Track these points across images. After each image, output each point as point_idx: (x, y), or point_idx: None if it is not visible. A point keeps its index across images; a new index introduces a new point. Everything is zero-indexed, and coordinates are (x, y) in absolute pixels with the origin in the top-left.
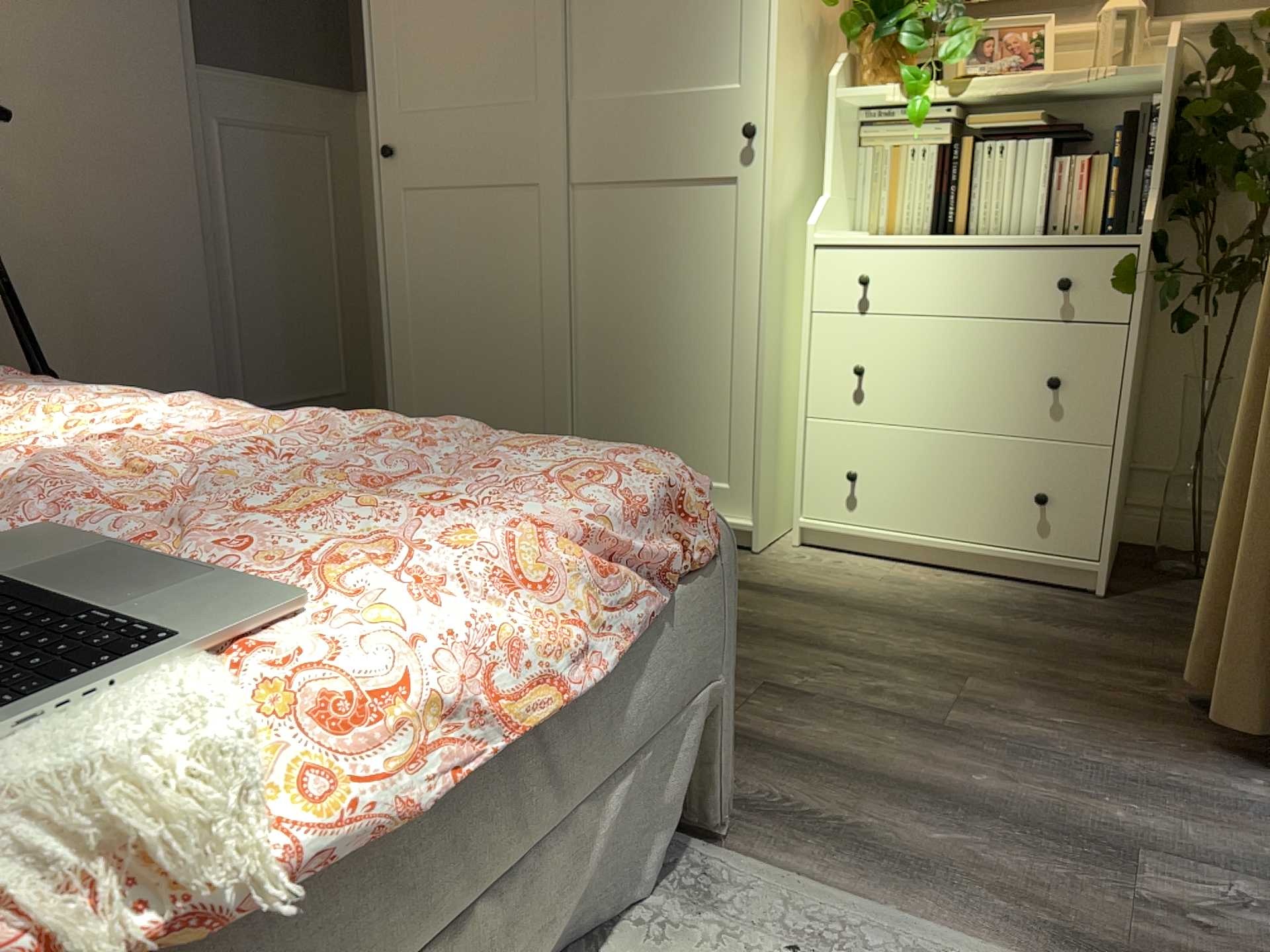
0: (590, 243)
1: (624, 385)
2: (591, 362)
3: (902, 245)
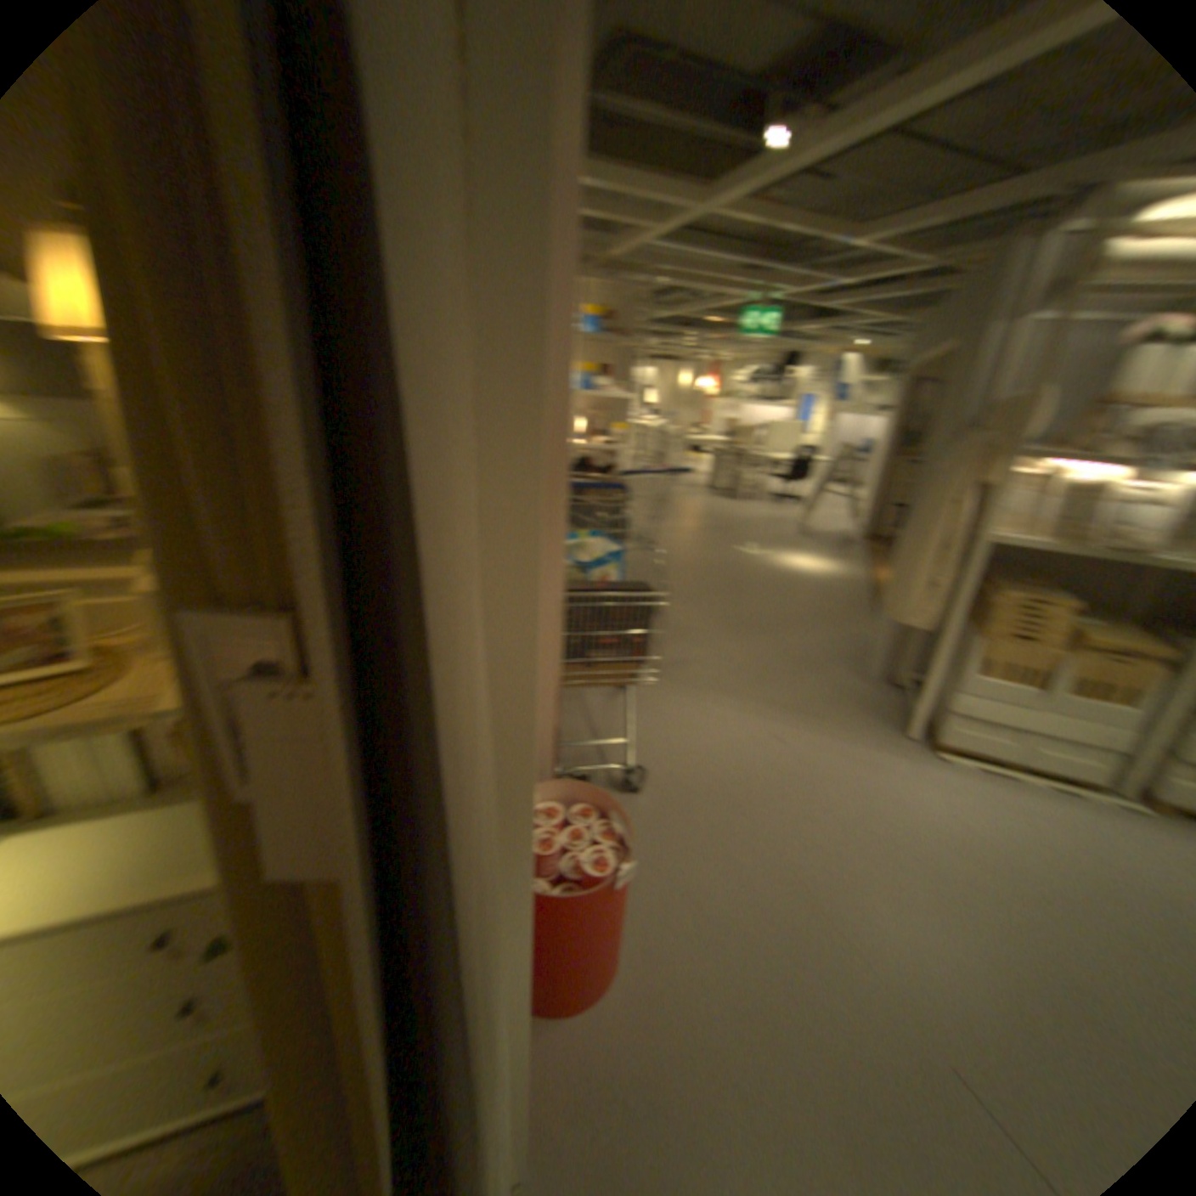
0: None
1: None
2: None
3: None
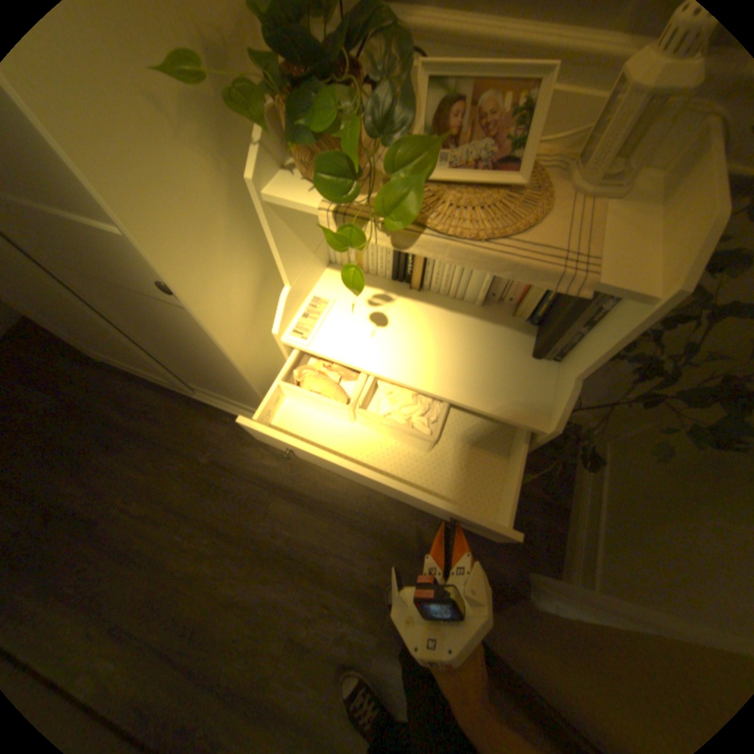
0: (98, 301)
1: (190, 370)
2: (161, 355)
3: (355, 369)
